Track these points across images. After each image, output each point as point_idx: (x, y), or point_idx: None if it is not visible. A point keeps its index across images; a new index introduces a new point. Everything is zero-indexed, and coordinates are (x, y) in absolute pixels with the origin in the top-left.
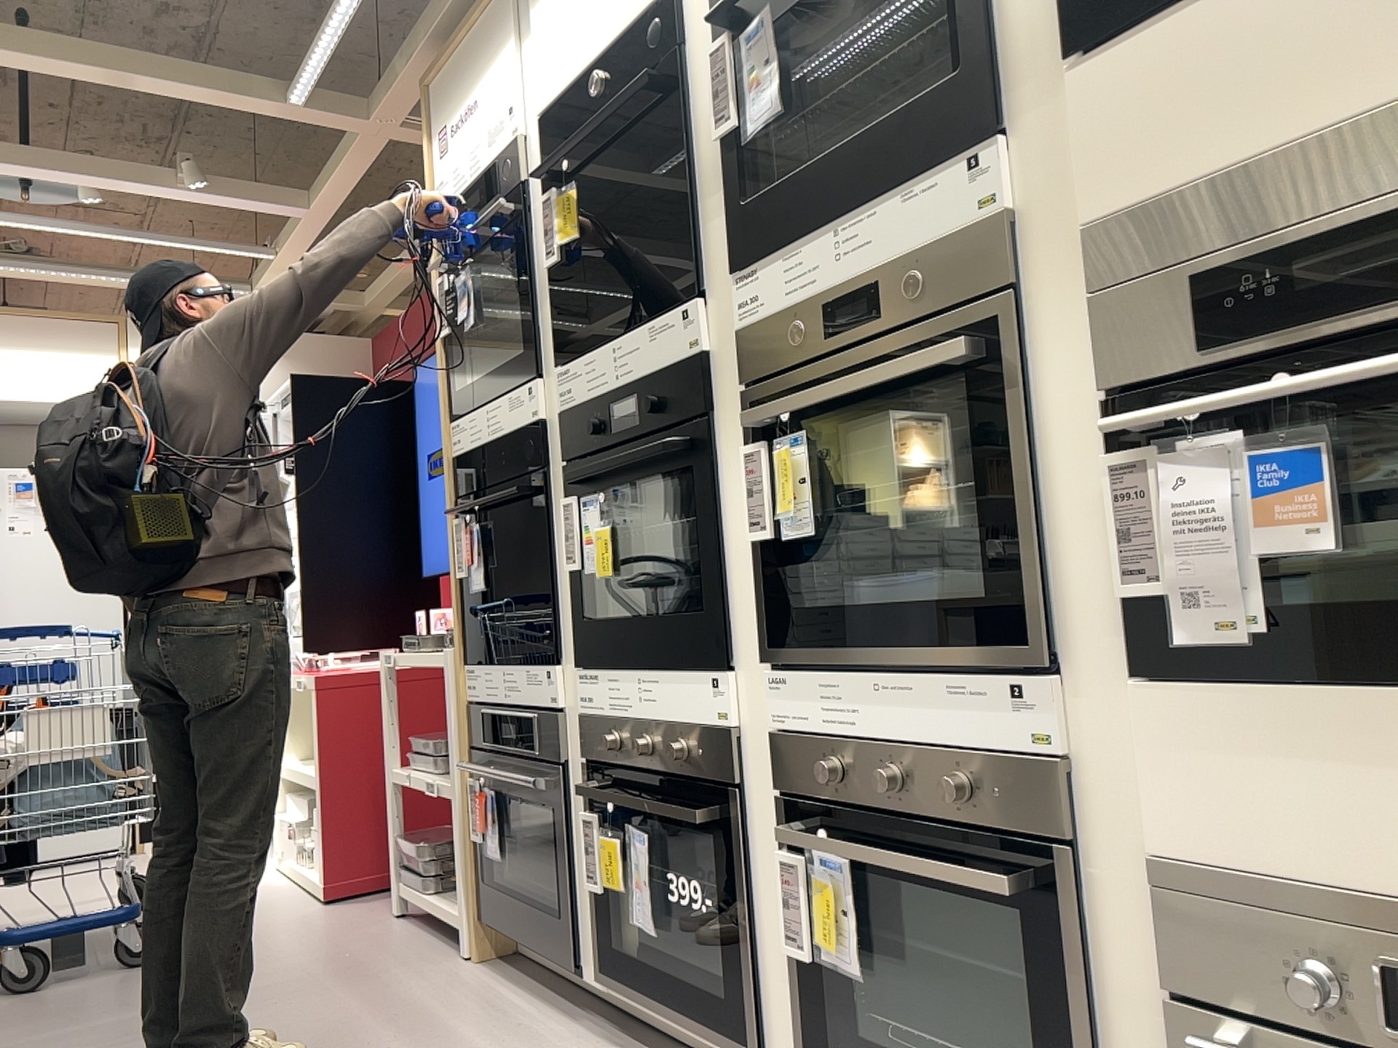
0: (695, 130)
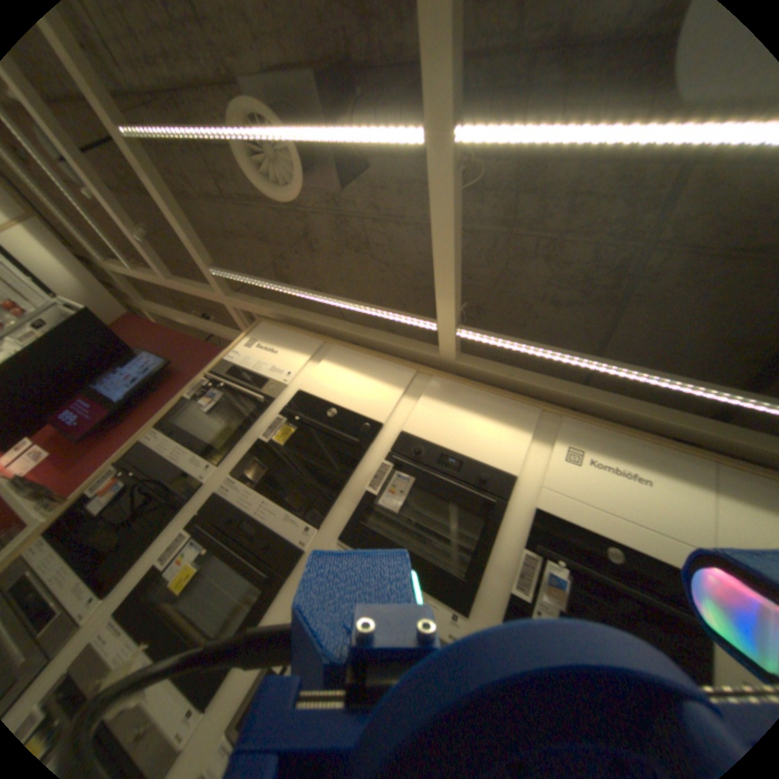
0: (357, 473)
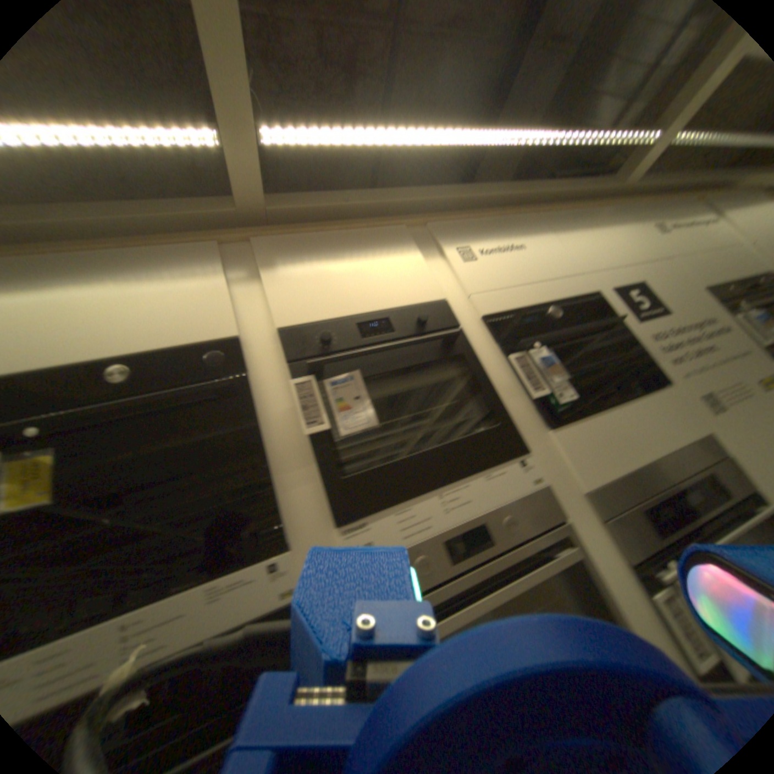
0: (269, 424)
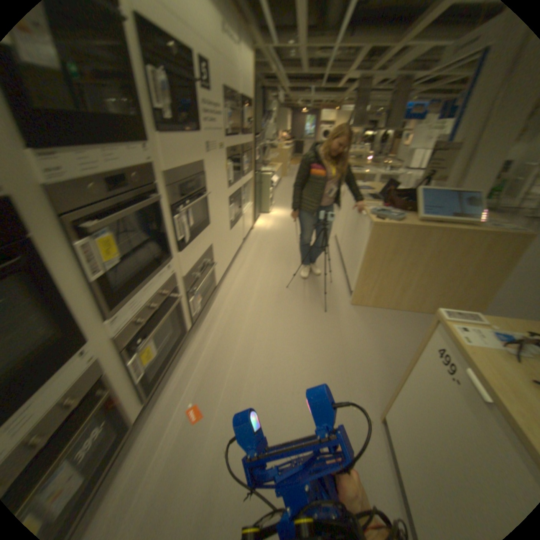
0: None
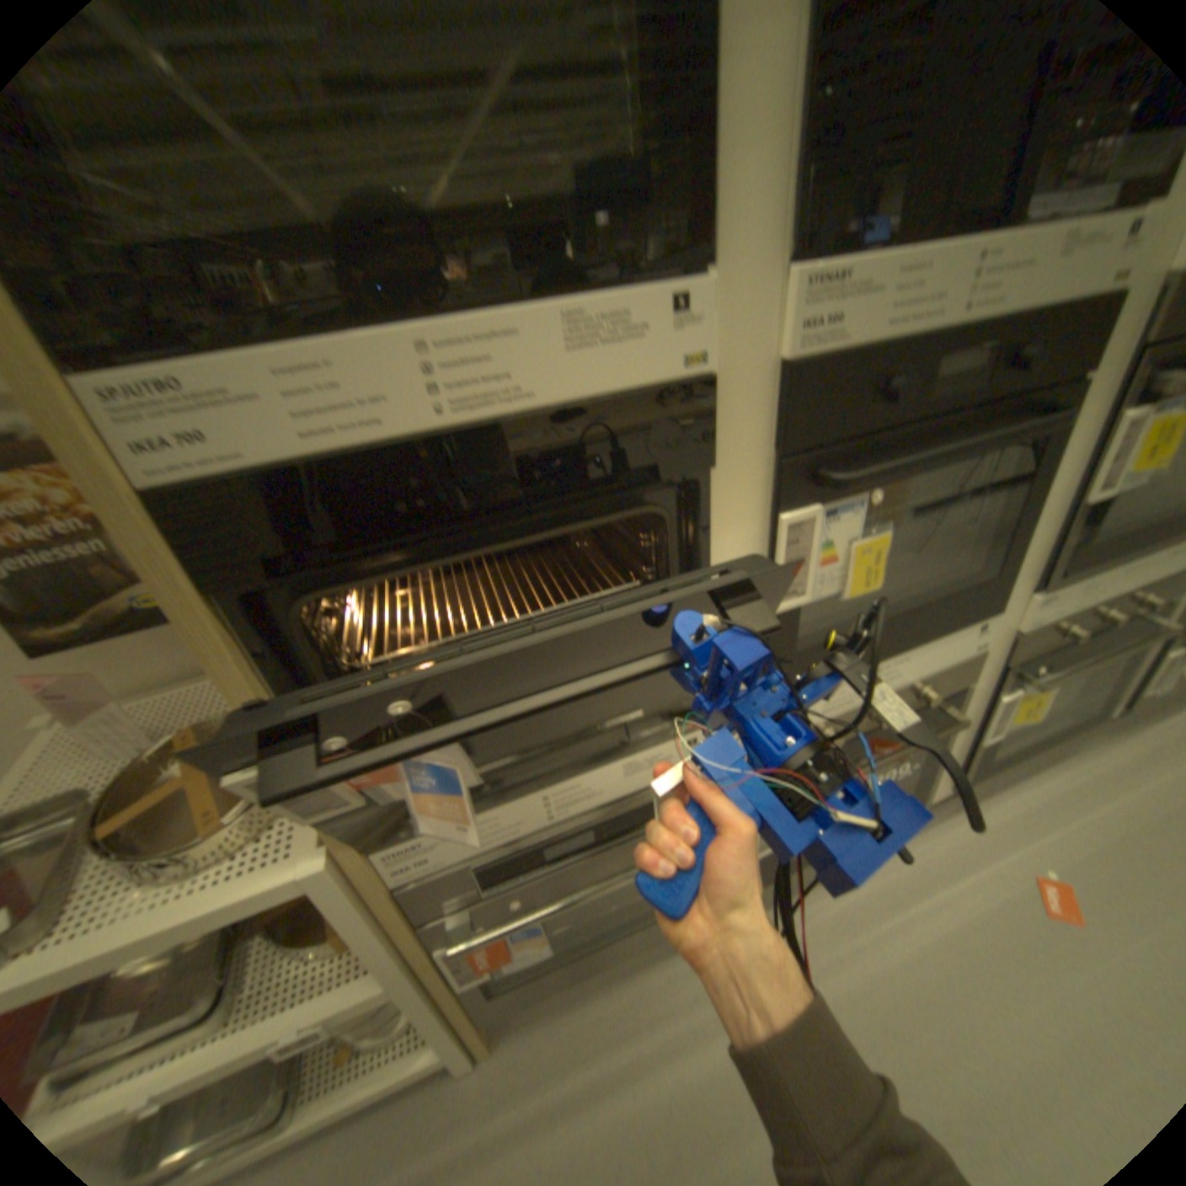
0: None
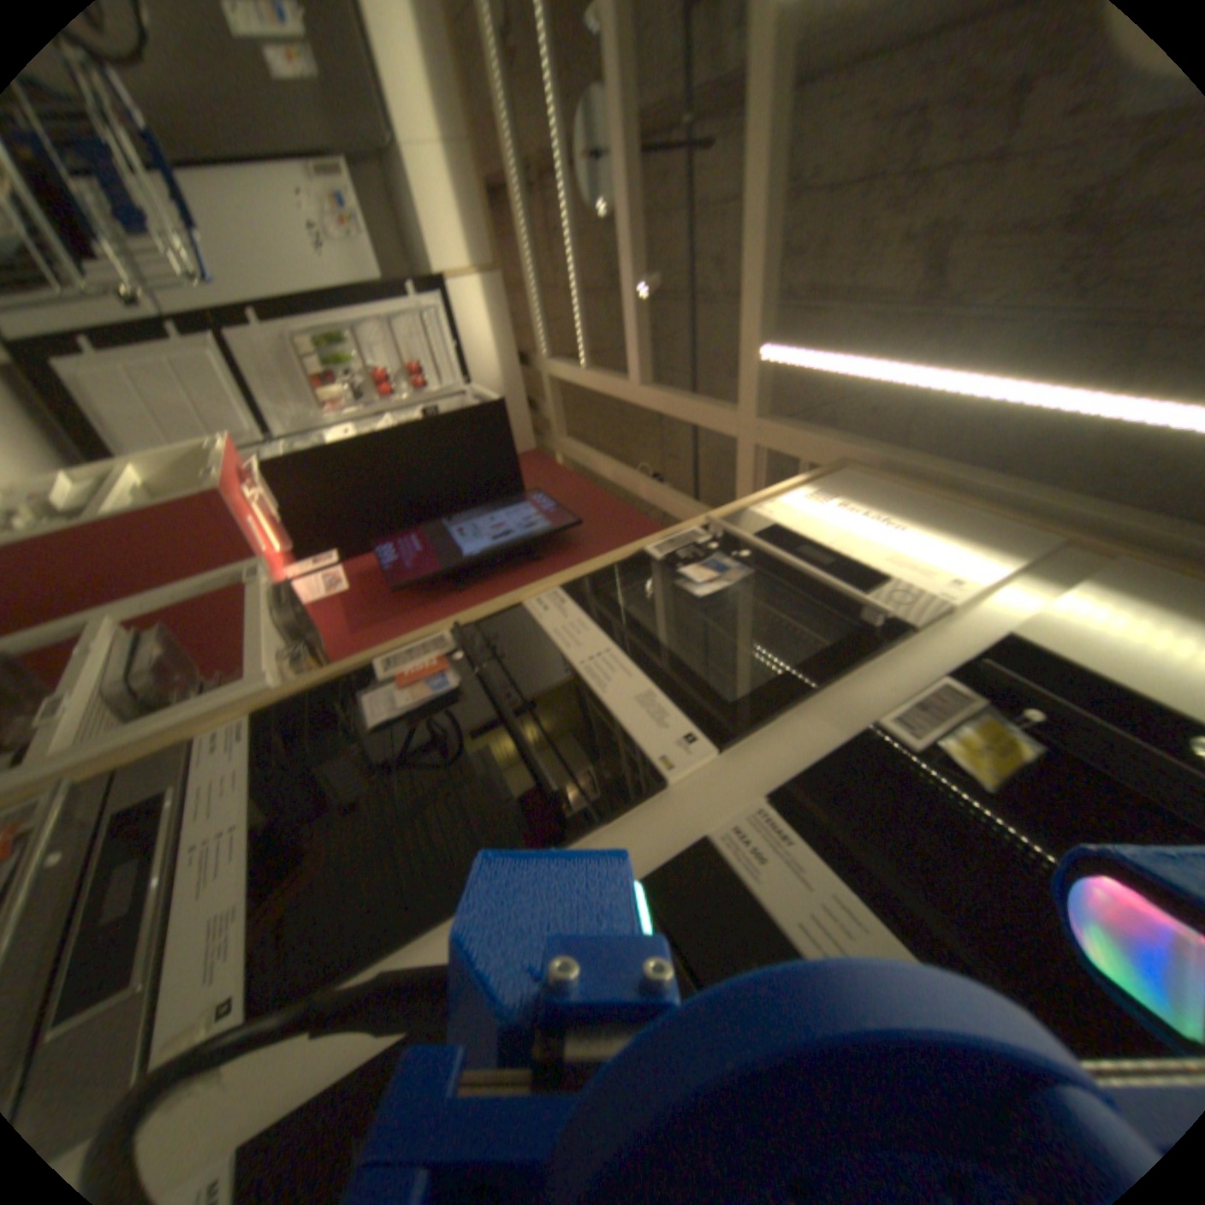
0: None
